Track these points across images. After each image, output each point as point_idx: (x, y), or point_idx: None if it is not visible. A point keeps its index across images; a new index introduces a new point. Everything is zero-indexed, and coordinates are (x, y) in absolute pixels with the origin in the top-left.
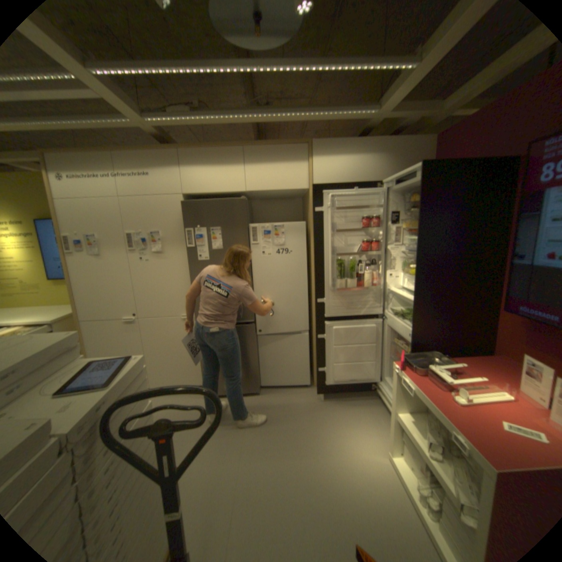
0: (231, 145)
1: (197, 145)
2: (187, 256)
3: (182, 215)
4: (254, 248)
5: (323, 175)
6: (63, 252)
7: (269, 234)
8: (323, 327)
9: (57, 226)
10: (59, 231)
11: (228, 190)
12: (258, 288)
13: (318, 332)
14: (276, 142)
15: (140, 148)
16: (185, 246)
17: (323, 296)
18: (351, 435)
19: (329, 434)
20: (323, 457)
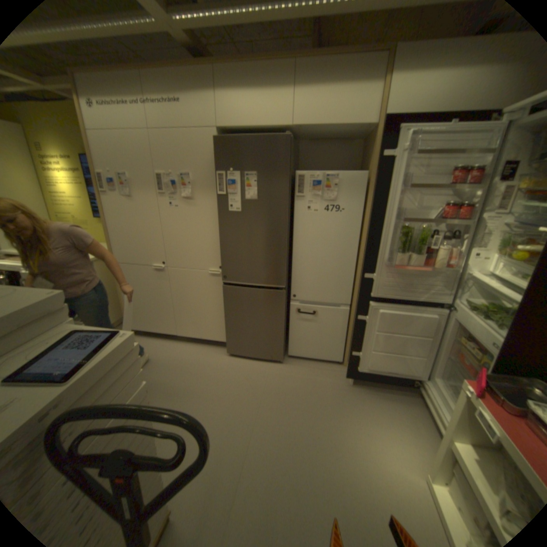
0: (280, 56)
1: (236, 58)
2: (218, 205)
3: (214, 154)
4: (294, 201)
5: (403, 101)
6: (97, 190)
7: (315, 184)
8: (367, 307)
9: (91, 161)
10: (92, 167)
11: (270, 122)
12: (294, 249)
13: (359, 312)
14: (342, 49)
15: (170, 65)
16: (216, 192)
17: (374, 270)
18: (381, 437)
19: (355, 428)
20: (343, 455)
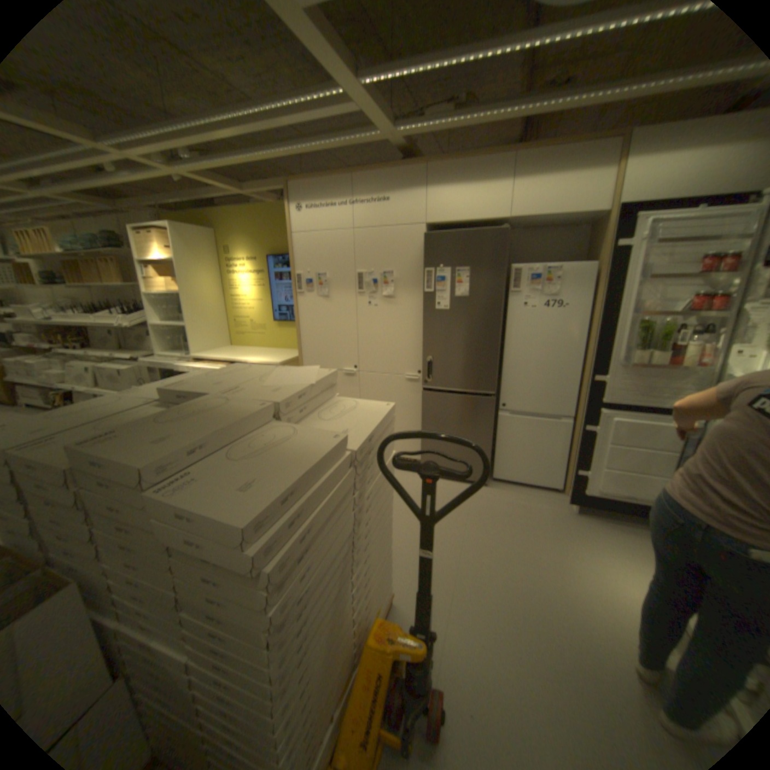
0: (499, 151)
1: (453, 156)
2: (421, 304)
3: (421, 251)
4: (508, 297)
5: (640, 186)
6: (295, 292)
7: (535, 278)
8: (598, 416)
9: (293, 263)
10: (293, 269)
11: (486, 216)
12: (506, 351)
13: (587, 423)
14: (569, 140)
15: (383, 168)
16: (421, 291)
17: (606, 373)
18: (617, 566)
19: (583, 555)
20: (571, 577)
